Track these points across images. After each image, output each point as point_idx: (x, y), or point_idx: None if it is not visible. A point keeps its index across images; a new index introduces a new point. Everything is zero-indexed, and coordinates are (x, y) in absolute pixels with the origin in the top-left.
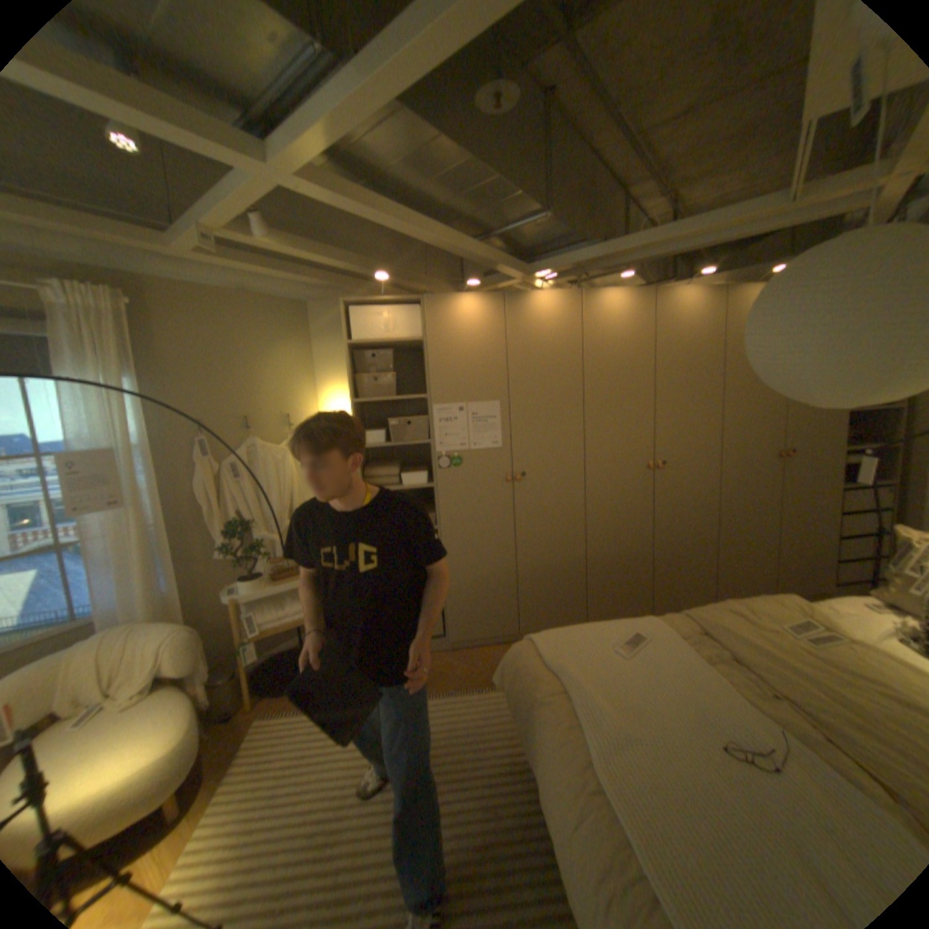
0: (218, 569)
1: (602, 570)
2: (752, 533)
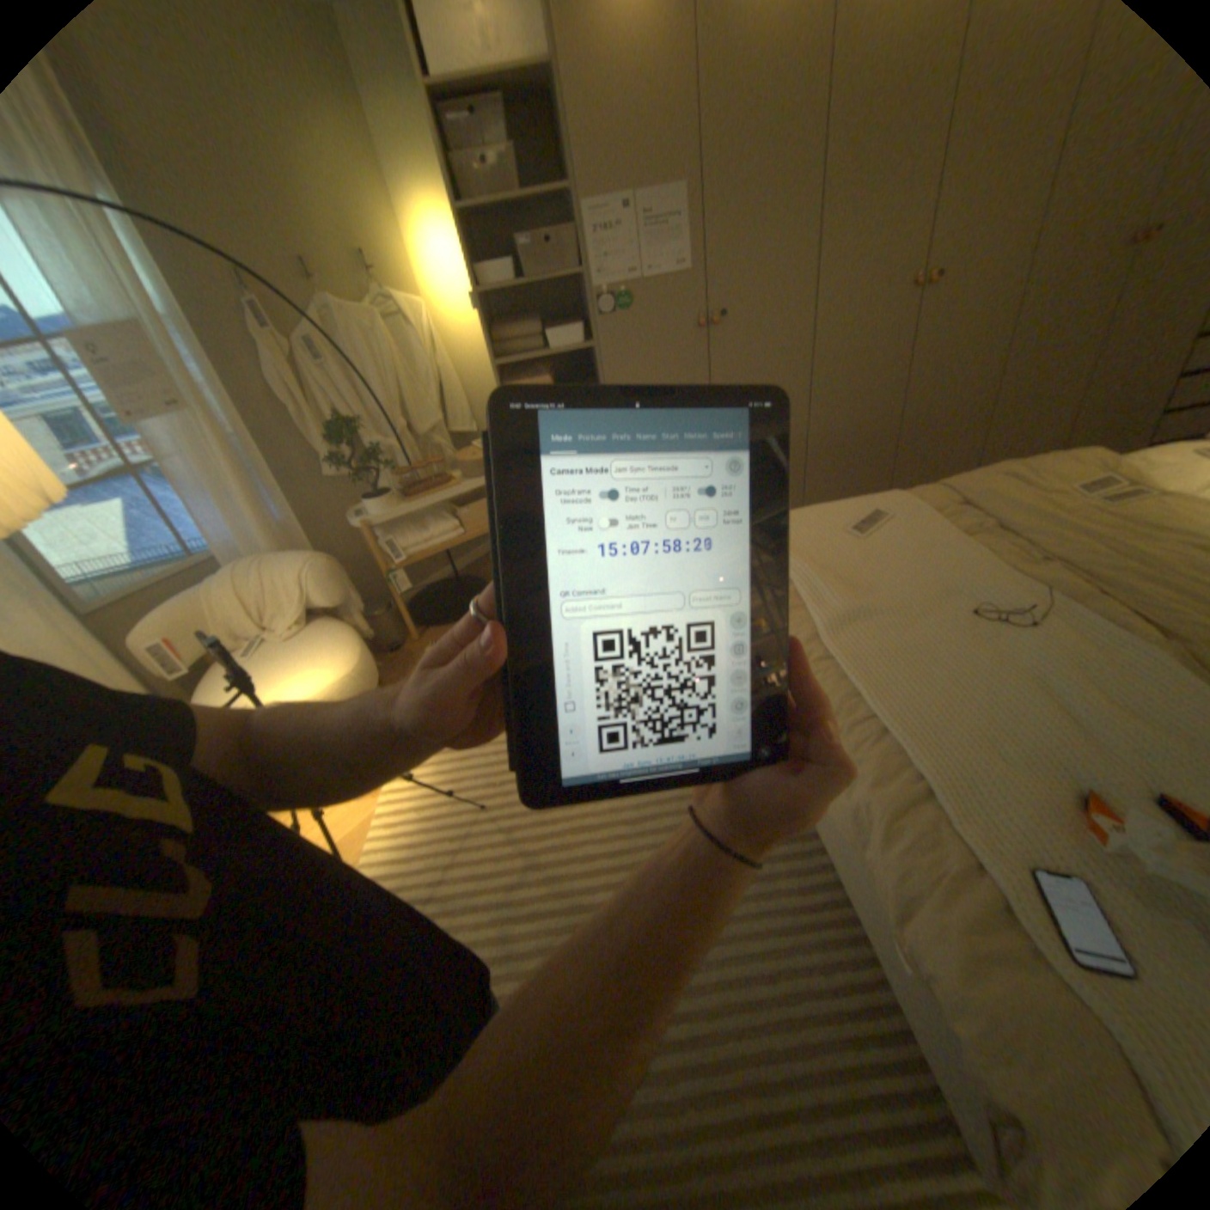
0: (333, 489)
1: (827, 451)
2: (1048, 379)
